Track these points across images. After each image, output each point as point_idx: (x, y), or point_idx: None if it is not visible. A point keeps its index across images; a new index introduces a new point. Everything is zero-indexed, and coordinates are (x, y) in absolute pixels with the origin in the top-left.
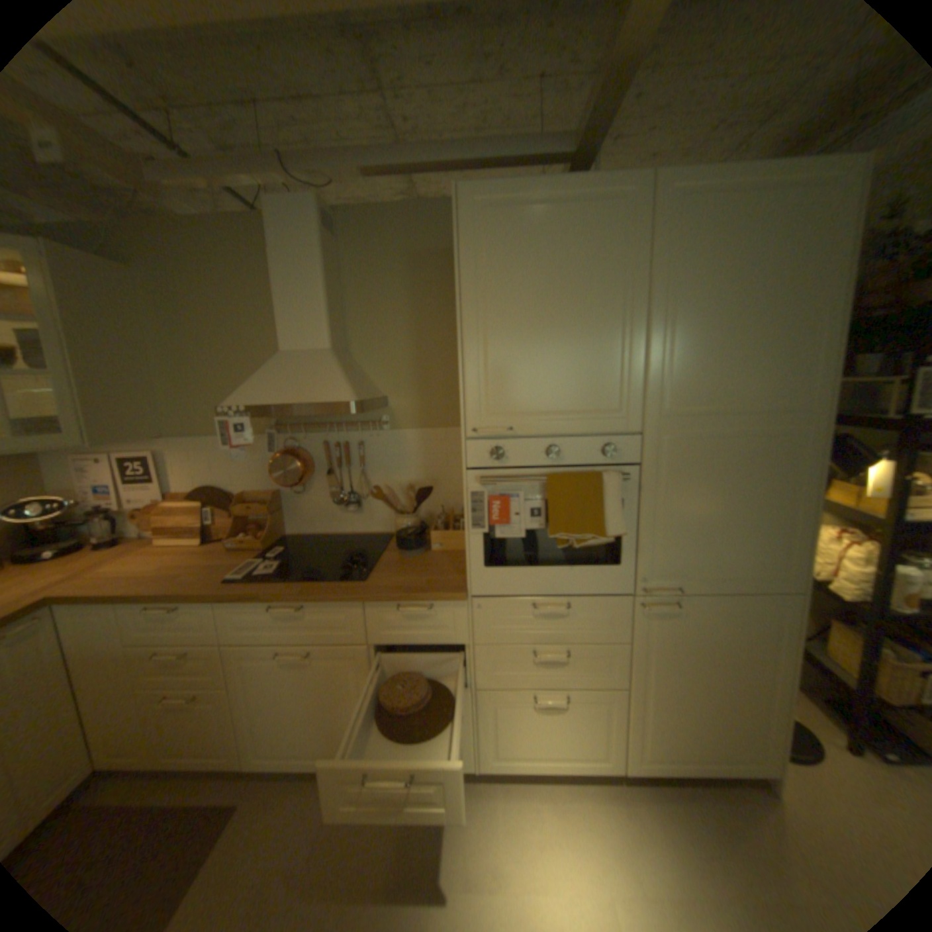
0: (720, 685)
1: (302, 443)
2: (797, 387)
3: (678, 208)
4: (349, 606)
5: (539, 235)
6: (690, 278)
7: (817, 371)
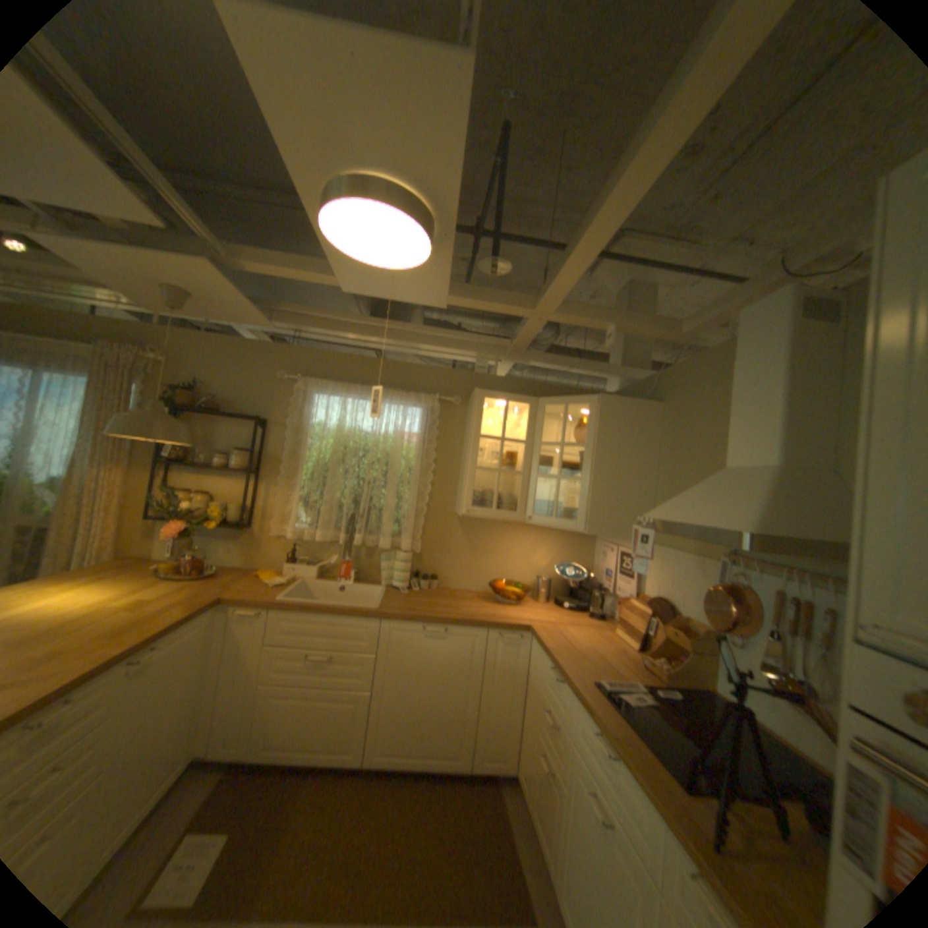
0: None
1: (755, 585)
2: None
3: None
4: (653, 808)
5: None
6: None
7: None
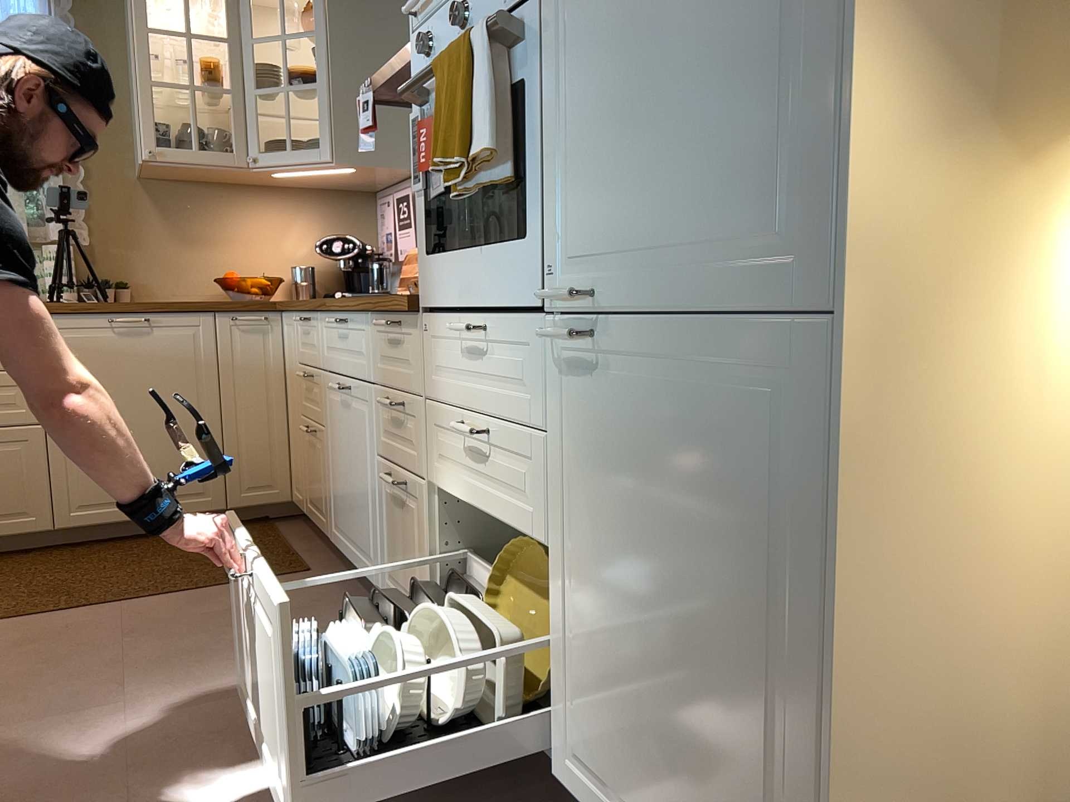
0: (677, 604)
1: None
2: None
3: None
4: (364, 321)
5: None
6: None
7: None
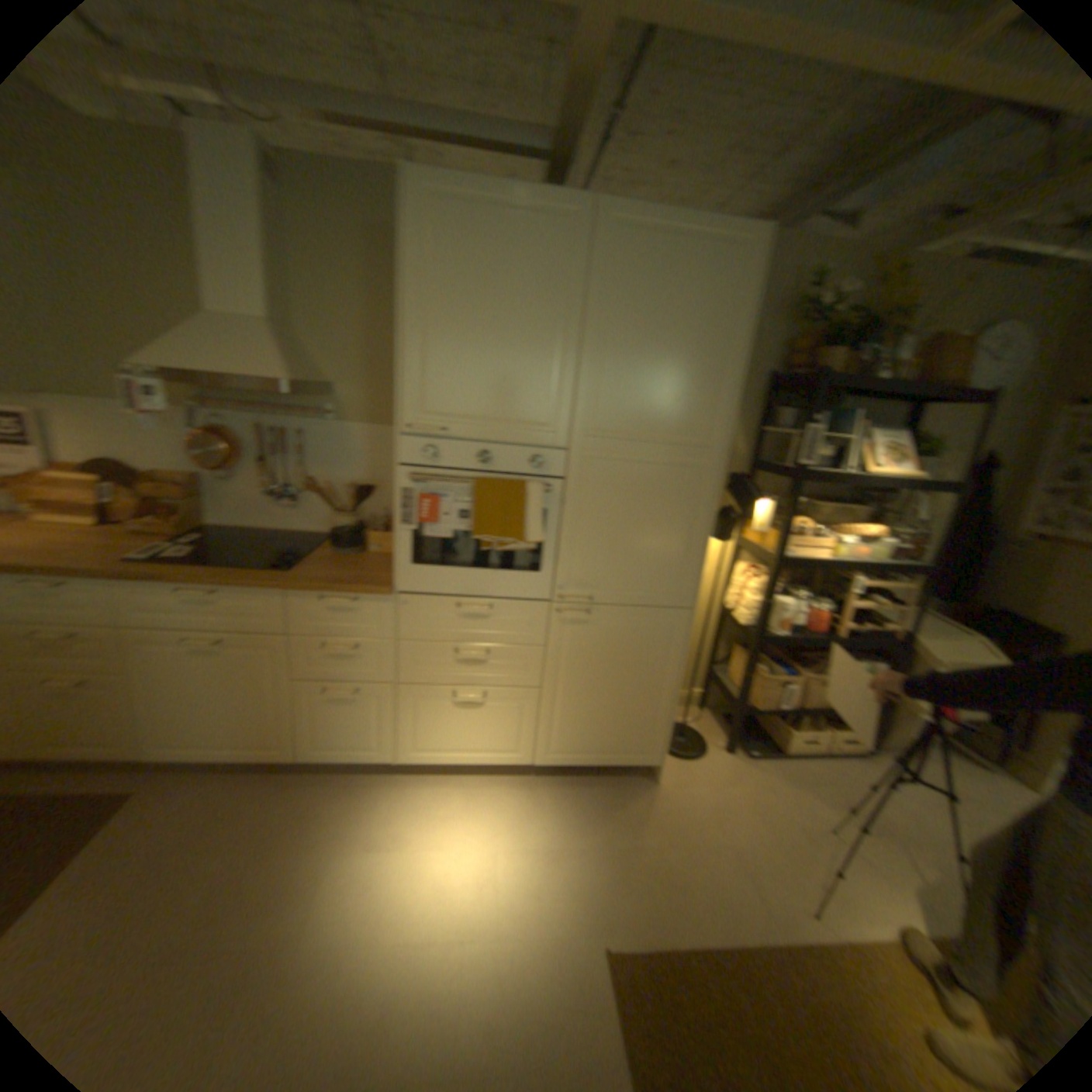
0: (615, 685)
1: (222, 423)
2: (697, 425)
3: (609, 239)
4: (262, 595)
5: (479, 238)
6: (615, 308)
7: (713, 413)
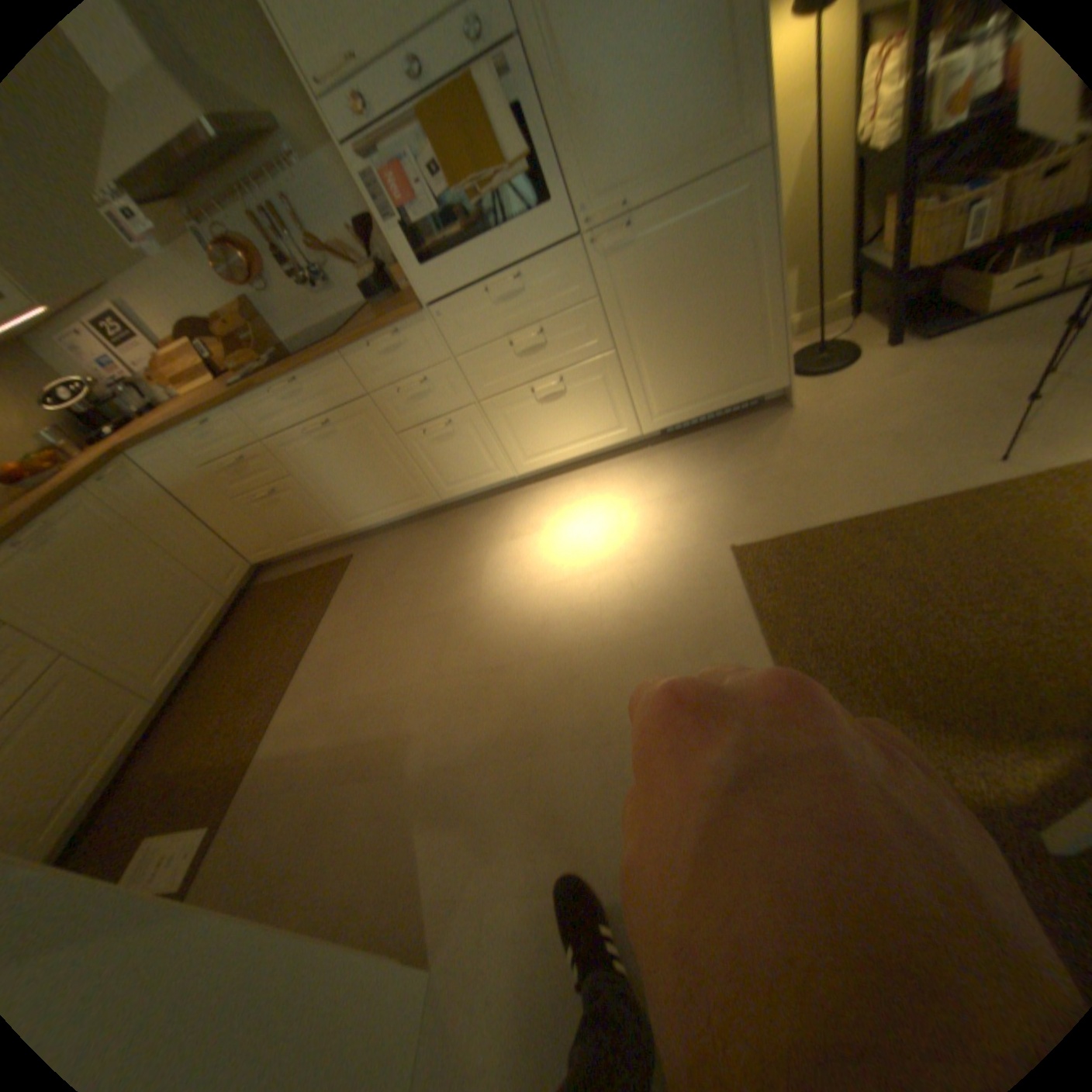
0: (702, 304)
1: (227, 224)
2: None
3: None
4: (330, 361)
5: None
6: None
7: None
